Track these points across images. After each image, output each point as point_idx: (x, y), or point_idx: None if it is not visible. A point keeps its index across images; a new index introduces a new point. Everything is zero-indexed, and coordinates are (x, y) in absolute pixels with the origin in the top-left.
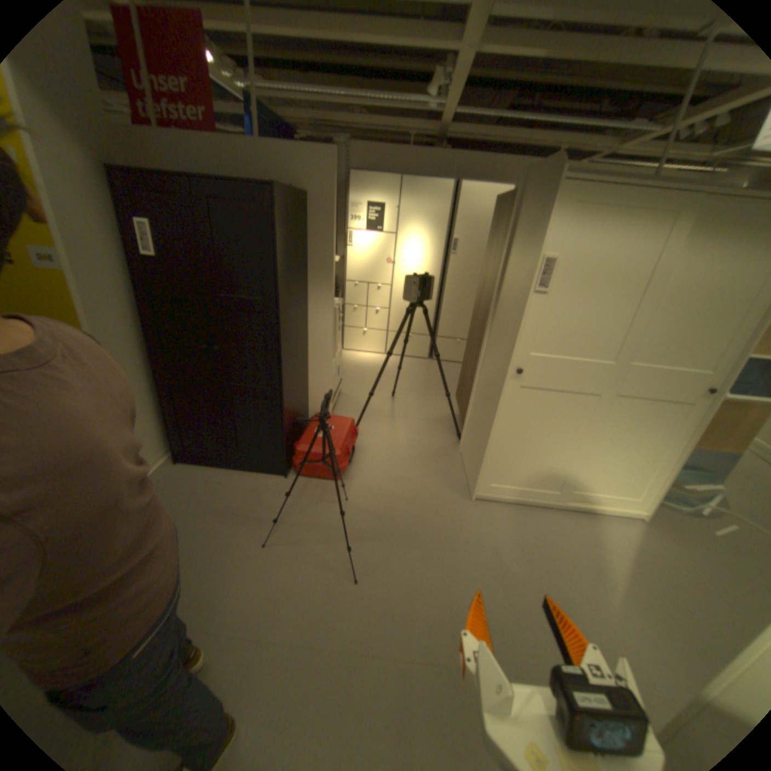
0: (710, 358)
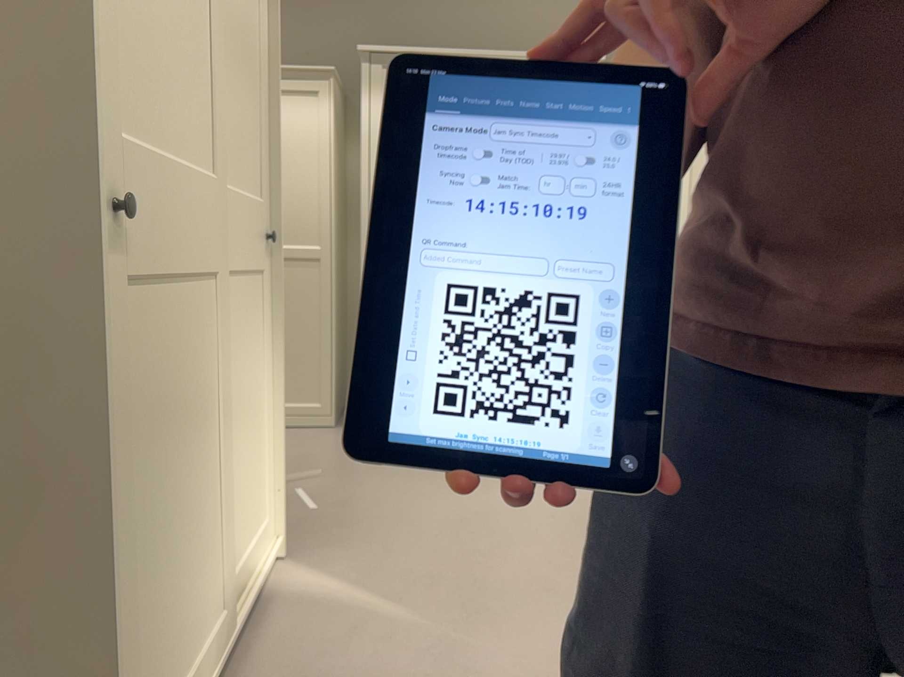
0: (251, 171)
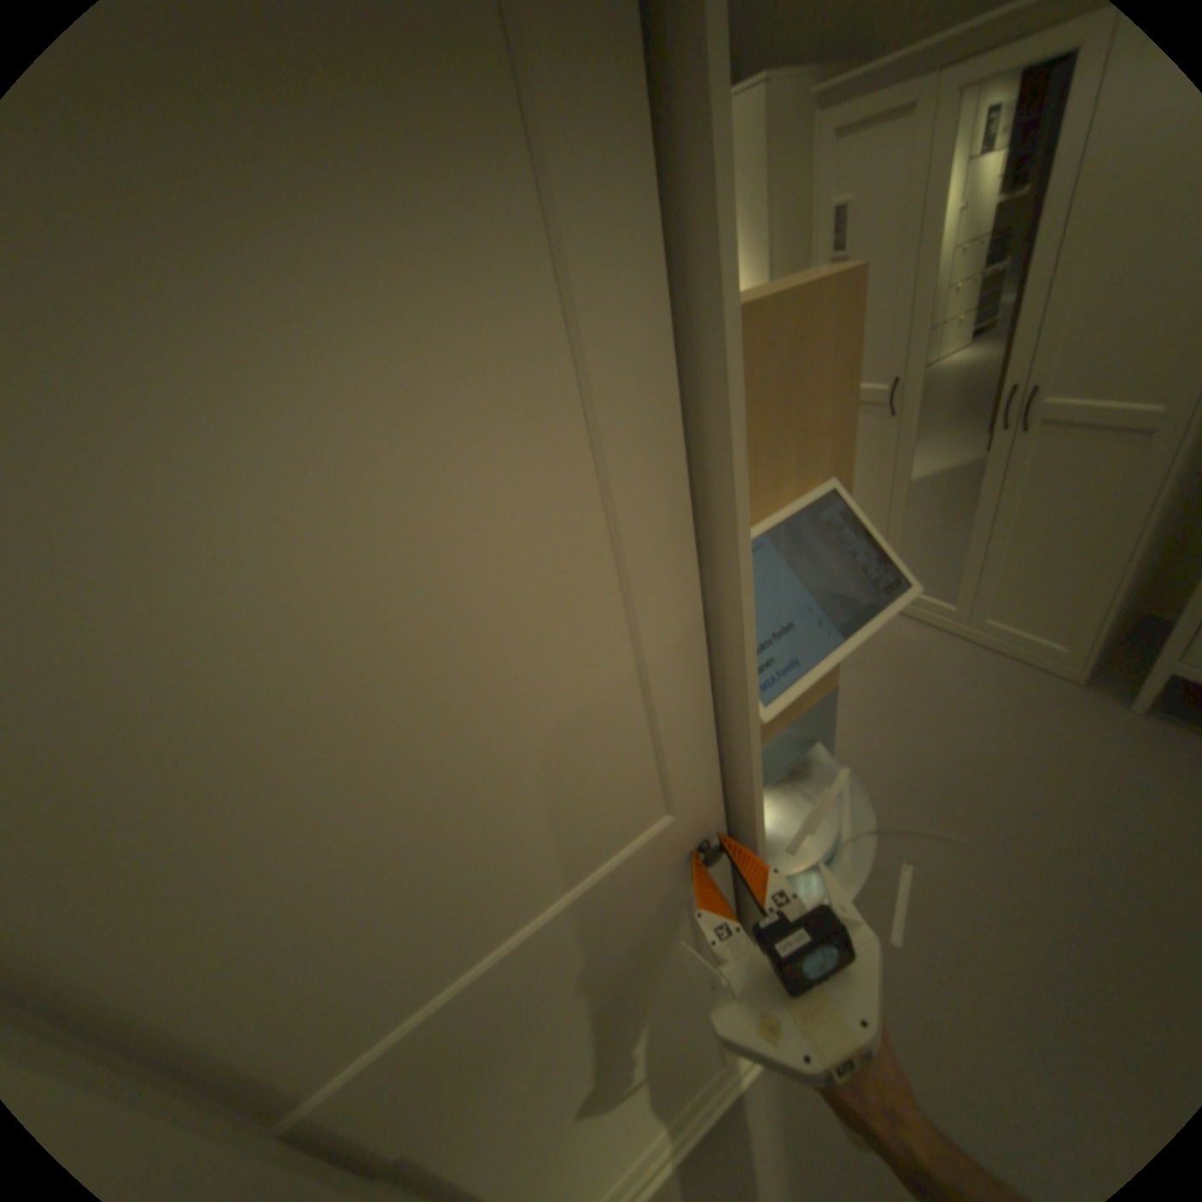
0: (632, 794)
